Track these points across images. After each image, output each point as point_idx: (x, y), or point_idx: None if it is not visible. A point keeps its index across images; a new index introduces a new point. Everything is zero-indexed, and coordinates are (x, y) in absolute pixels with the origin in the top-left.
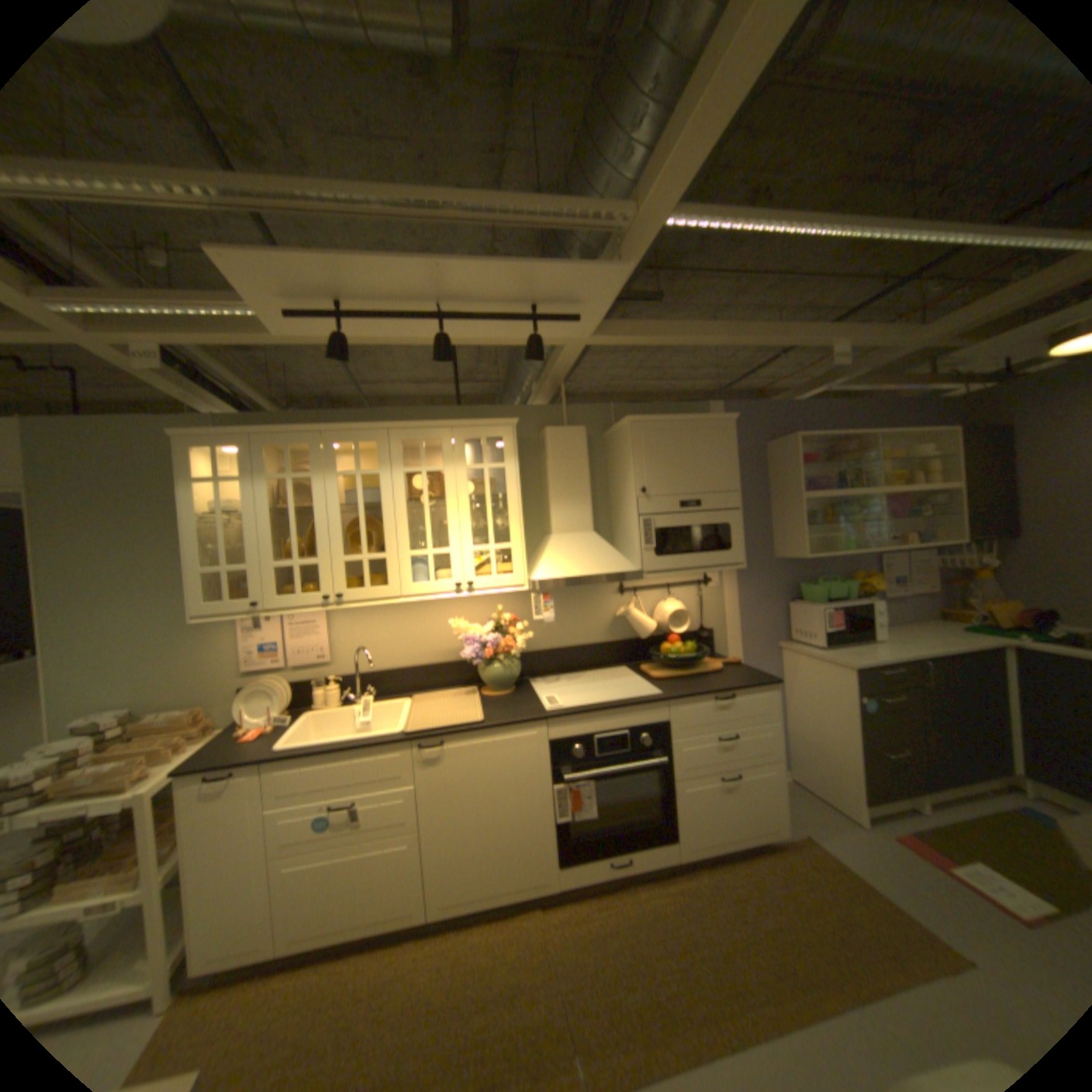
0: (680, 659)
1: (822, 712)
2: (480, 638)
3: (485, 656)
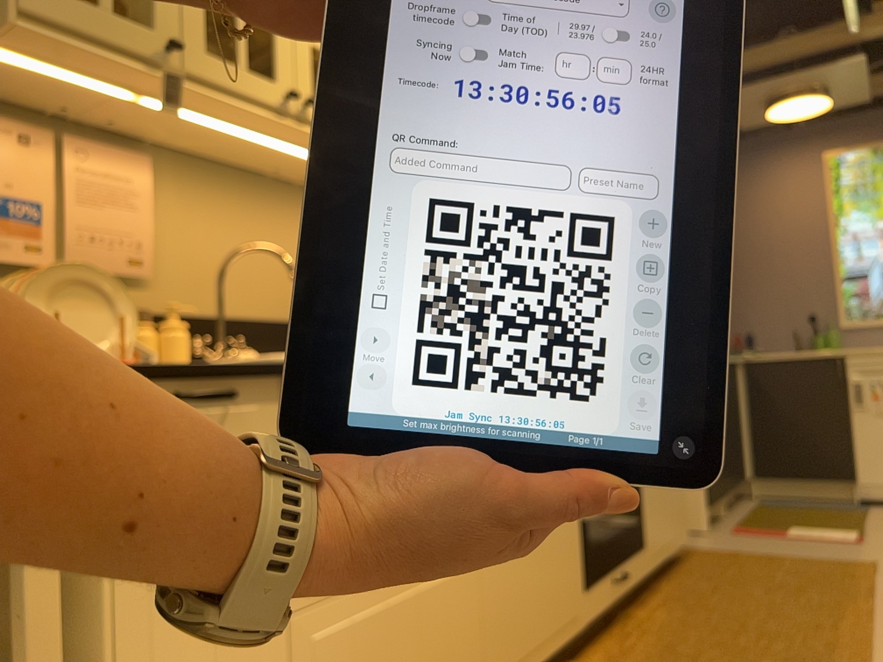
0: None
1: None
2: None
3: None
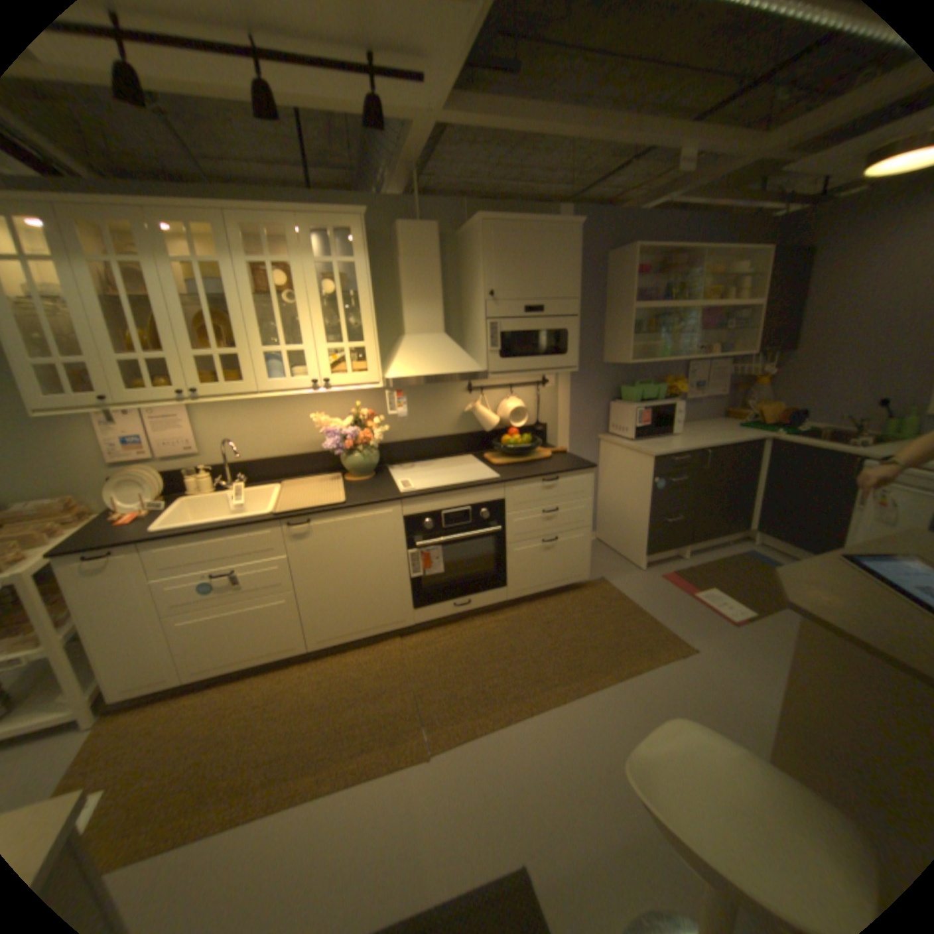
0: (518, 448)
1: (625, 488)
2: (341, 432)
3: (347, 447)
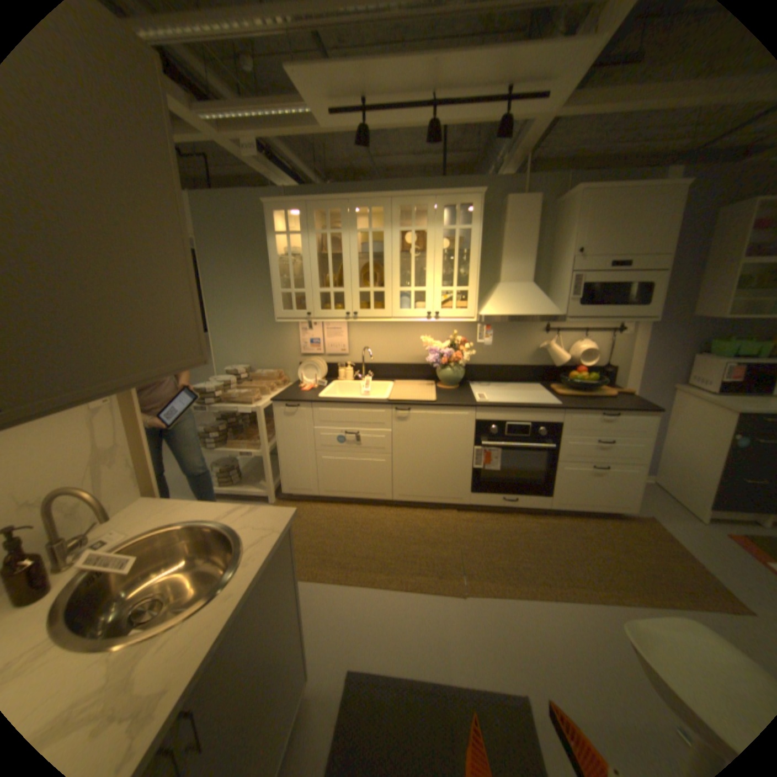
0: (584, 384)
1: (697, 440)
2: (439, 351)
3: (442, 363)
